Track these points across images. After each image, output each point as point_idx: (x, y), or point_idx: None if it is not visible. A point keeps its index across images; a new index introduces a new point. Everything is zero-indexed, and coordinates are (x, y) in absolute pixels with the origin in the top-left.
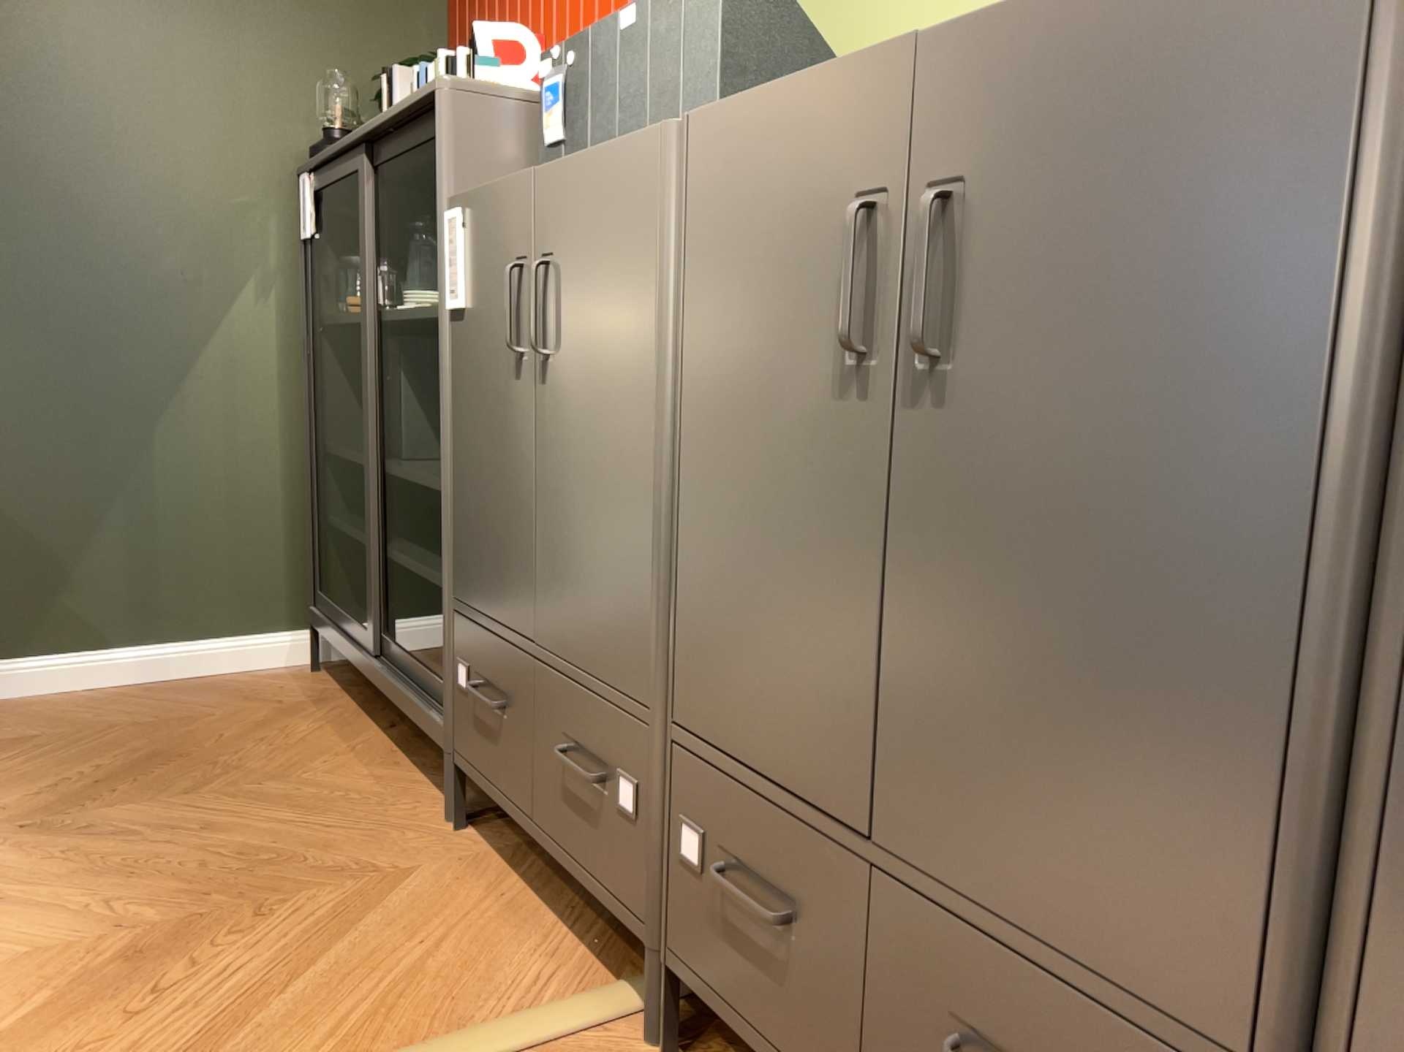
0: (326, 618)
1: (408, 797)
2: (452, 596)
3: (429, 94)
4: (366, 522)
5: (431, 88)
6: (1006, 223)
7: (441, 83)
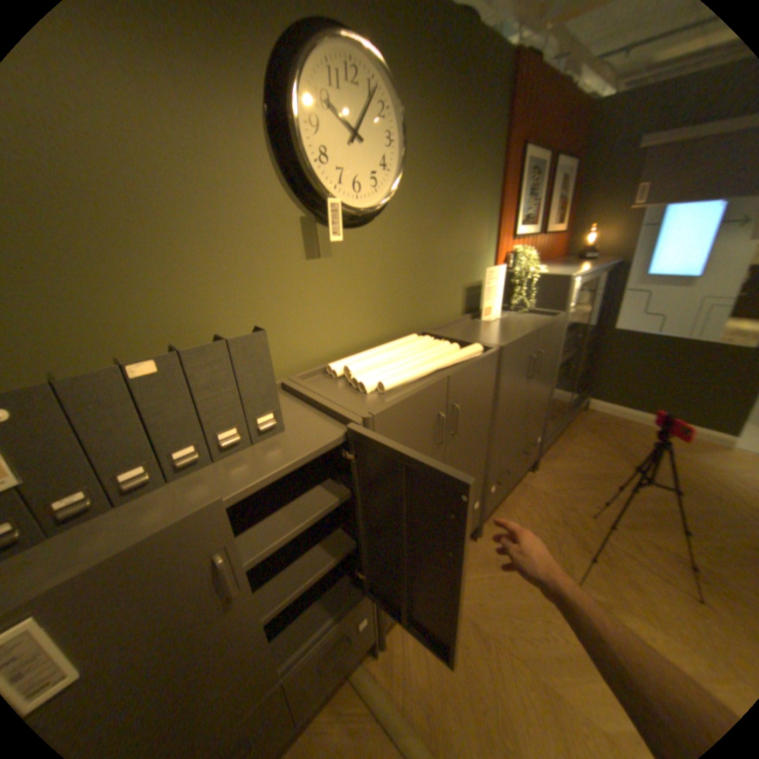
0: None
1: None
2: None
3: None
4: None
5: None
6: (462, 404)
7: None
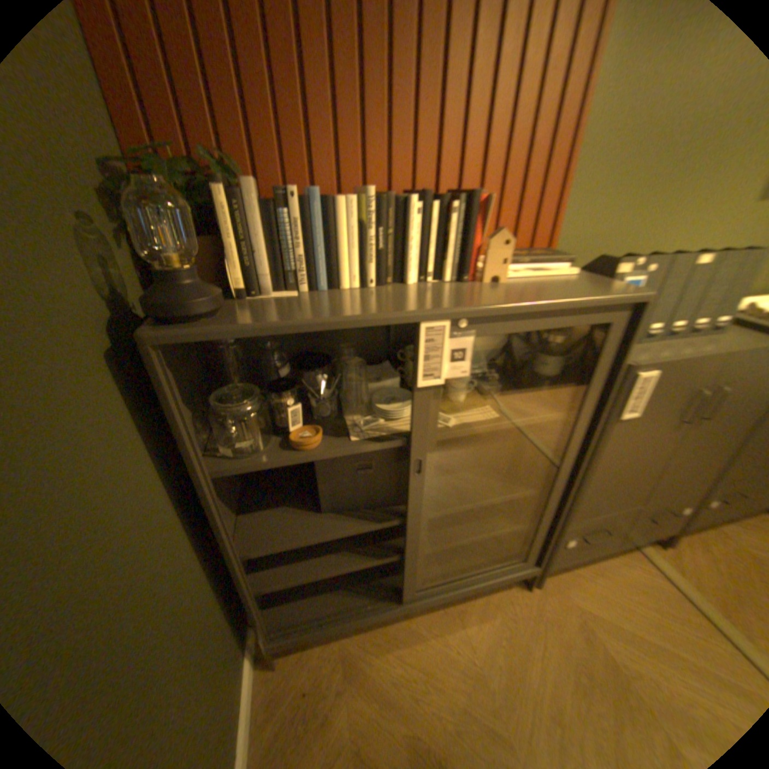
0: (304, 633)
1: (506, 608)
2: (571, 525)
3: (639, 299)
4: (417, 553)
5: (640, 294)
6: None
7: (654, 293)
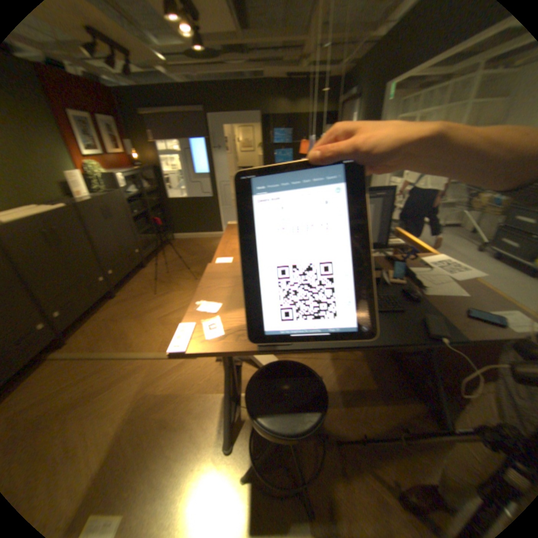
0: None
1: None
2: None
3: None
4: None
5: None
6: (57, 228)
7: None
